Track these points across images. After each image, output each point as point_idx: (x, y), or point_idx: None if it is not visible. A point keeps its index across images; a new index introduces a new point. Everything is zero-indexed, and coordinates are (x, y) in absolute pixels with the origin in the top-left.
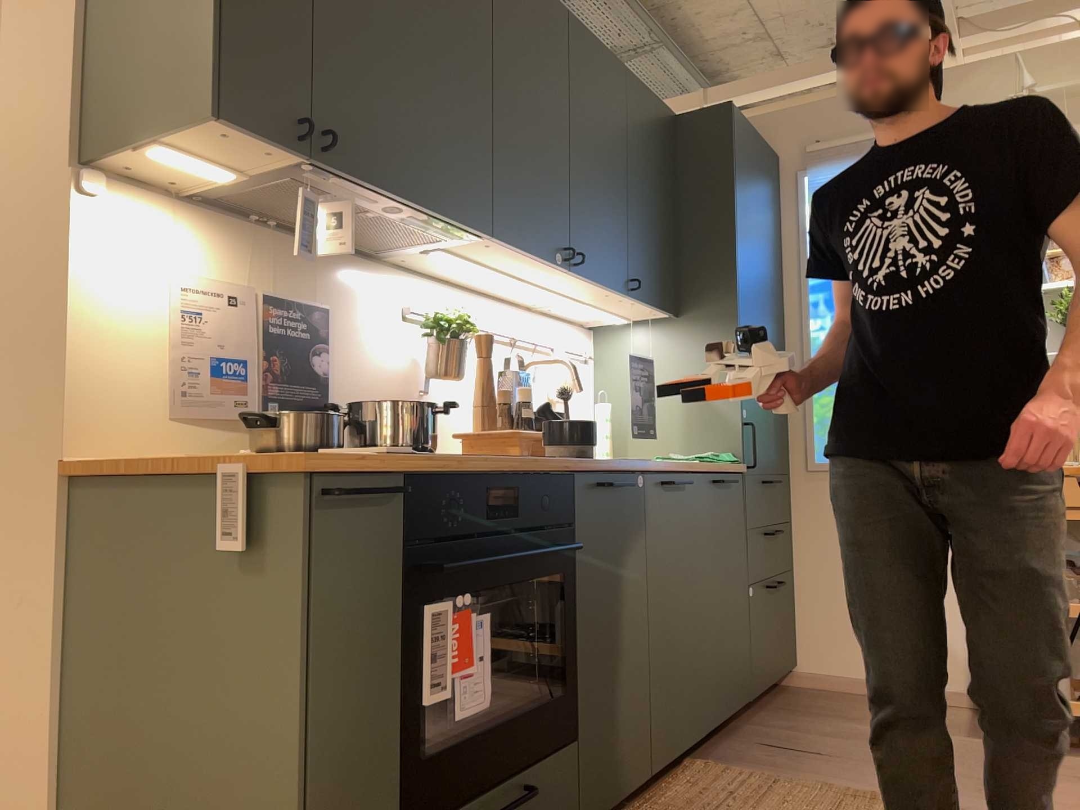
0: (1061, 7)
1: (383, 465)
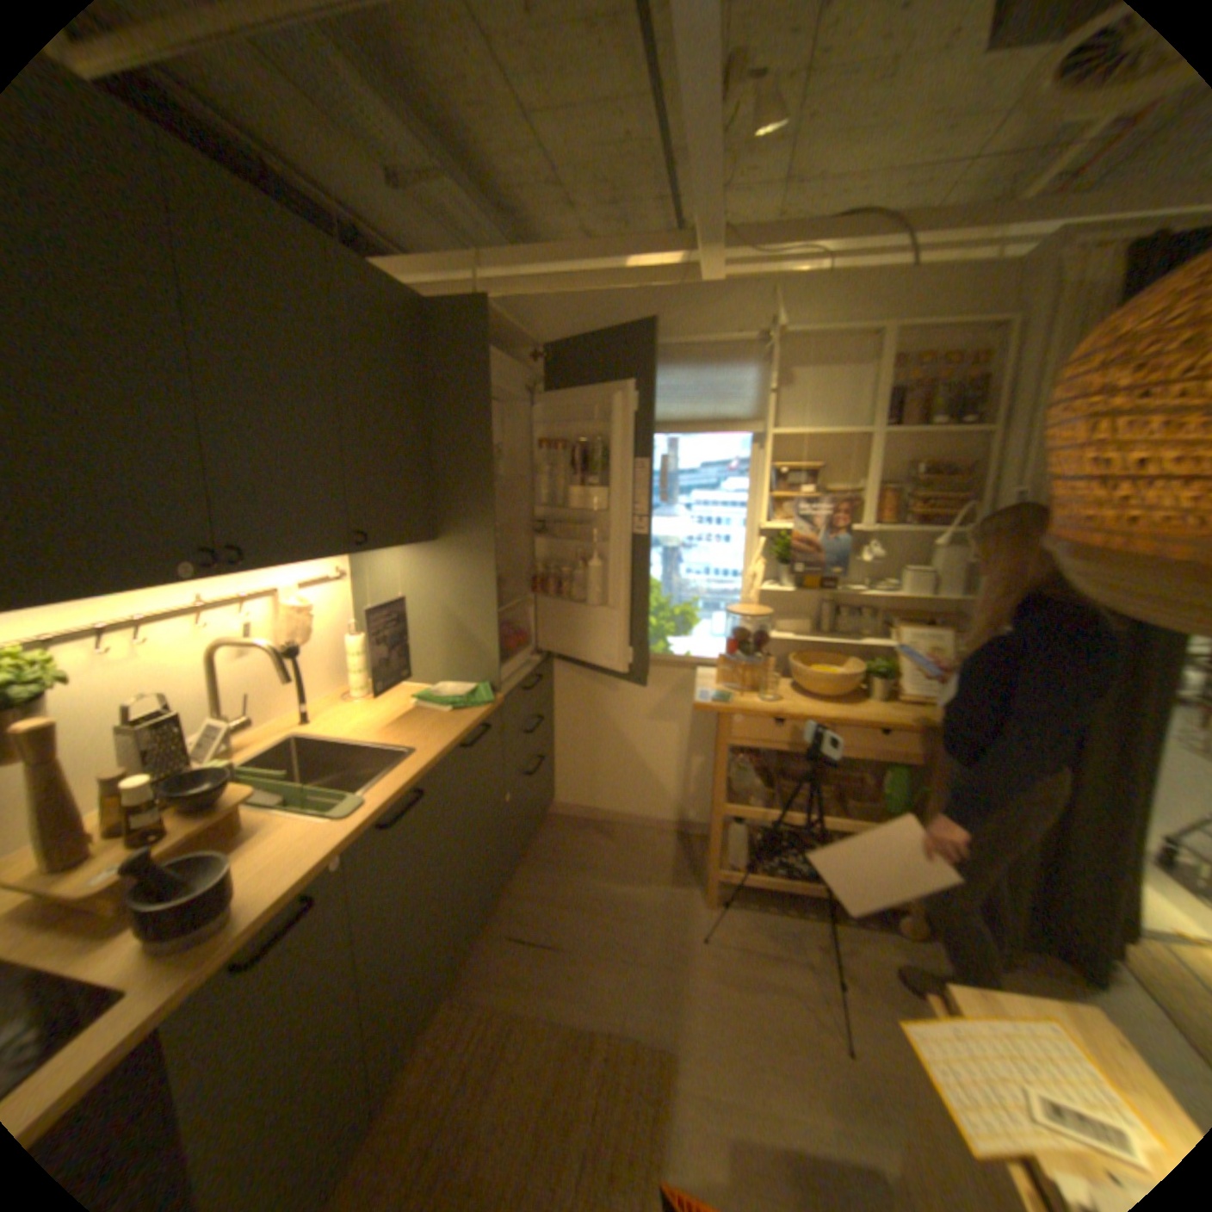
0: (822, 234)
1: None
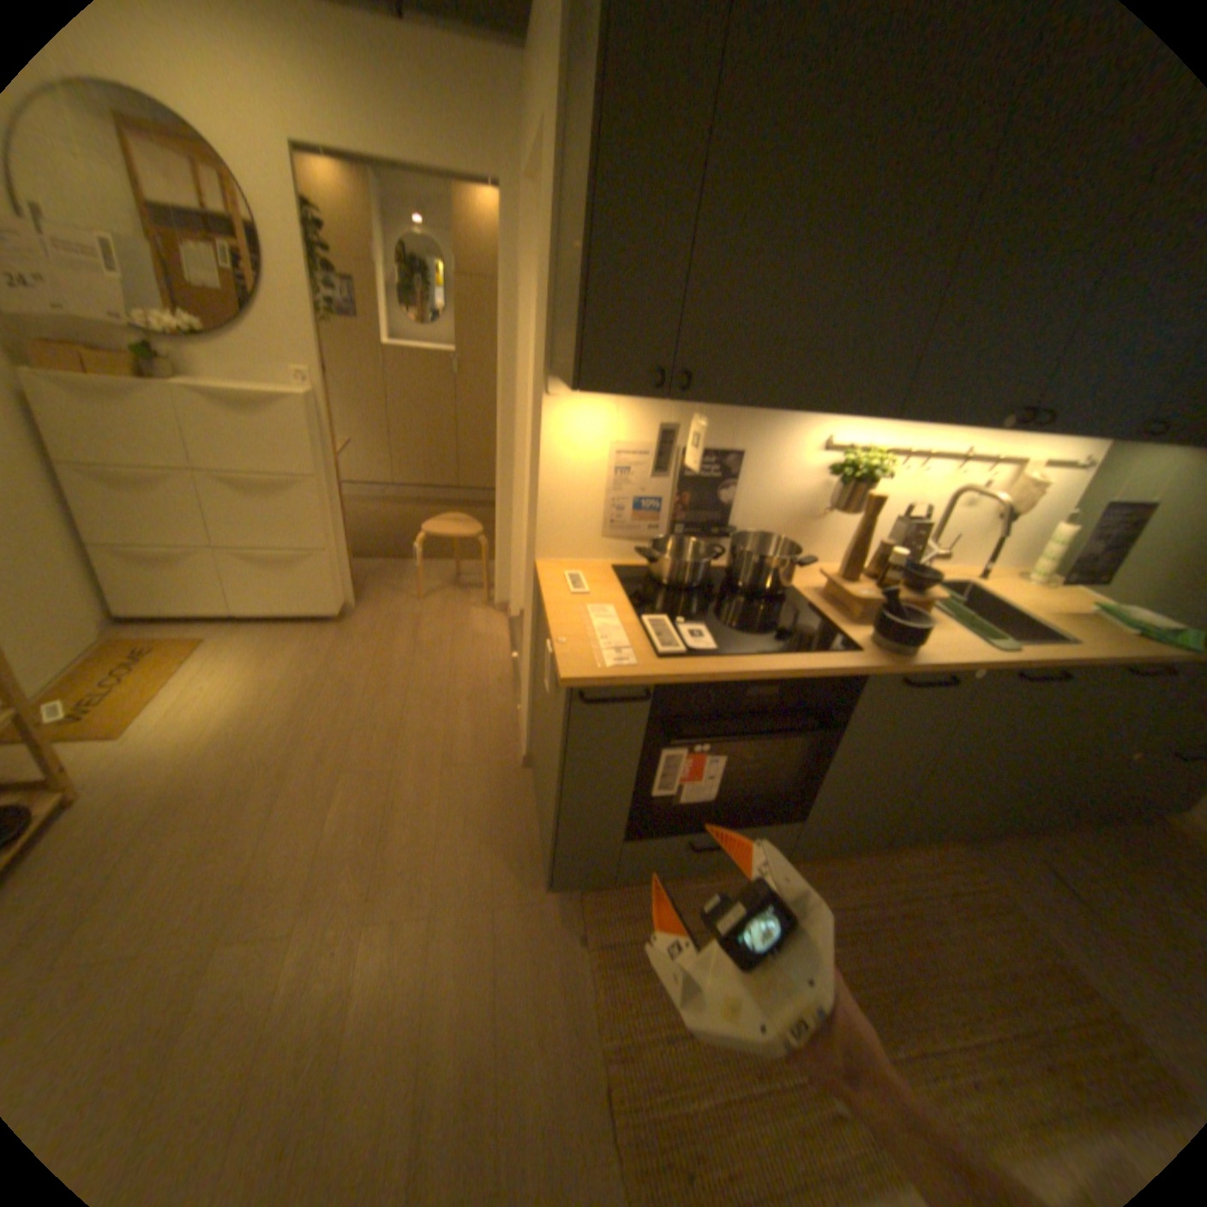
0: None
1: (634, 681)
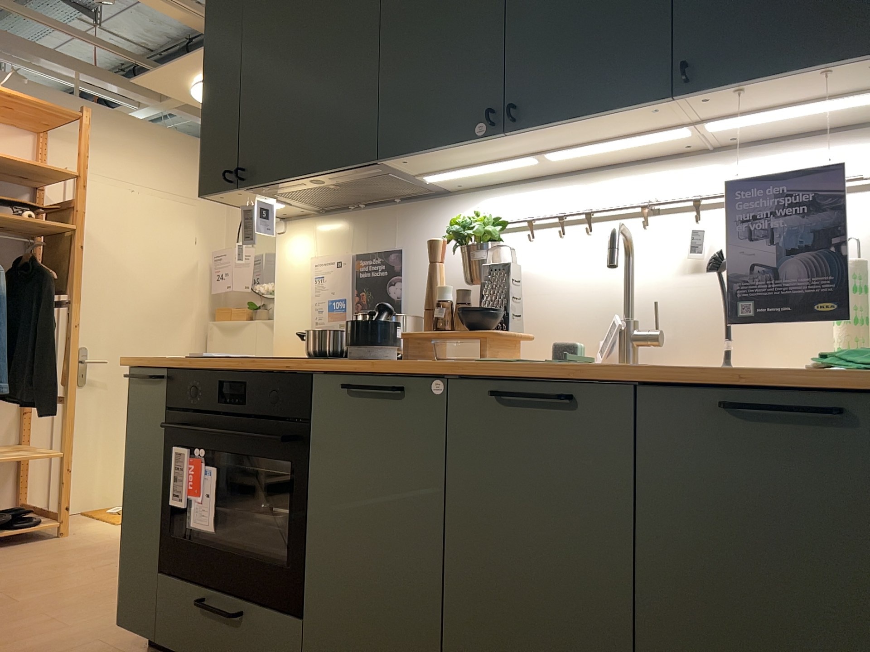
0: None
1: (153, 363)
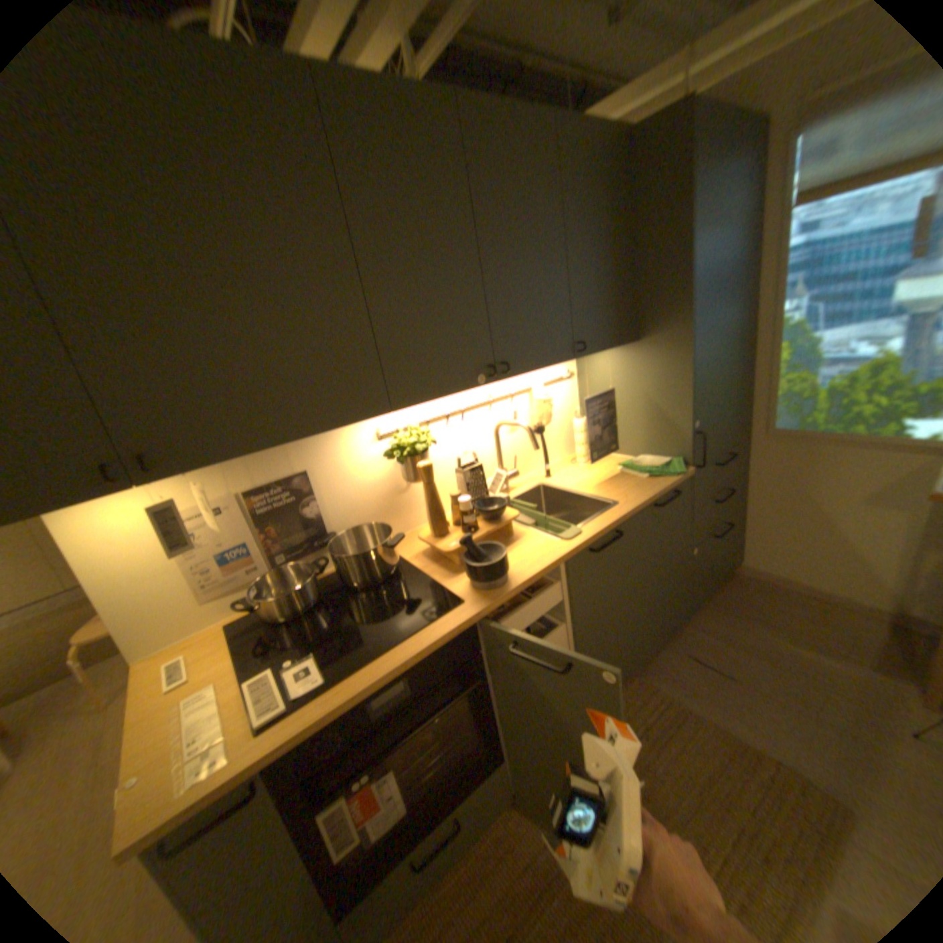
0: None
1: (225, 789)
